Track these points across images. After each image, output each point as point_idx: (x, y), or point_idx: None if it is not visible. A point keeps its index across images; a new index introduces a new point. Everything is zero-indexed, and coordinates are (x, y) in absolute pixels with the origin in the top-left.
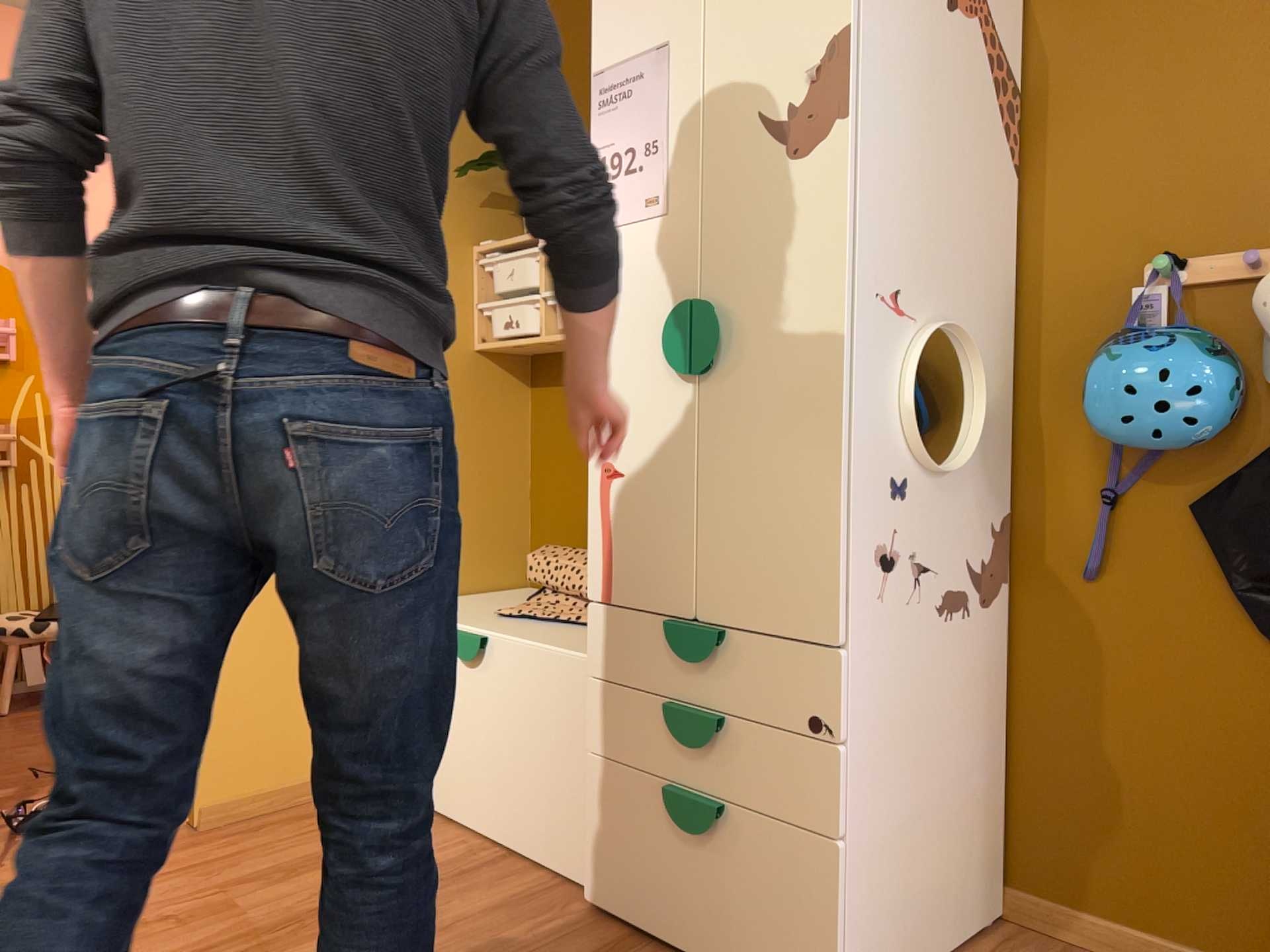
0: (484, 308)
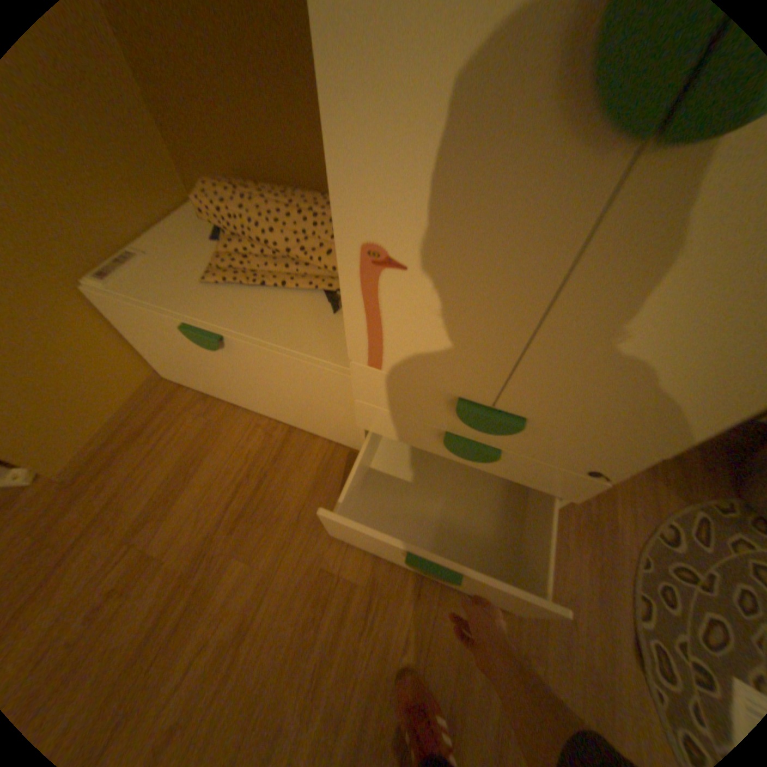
0: None
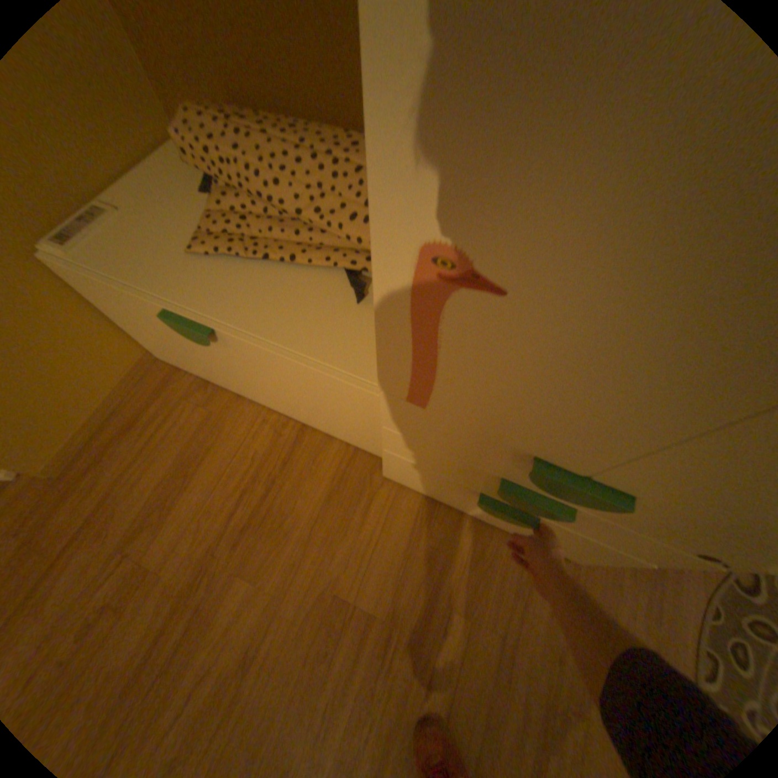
0: None
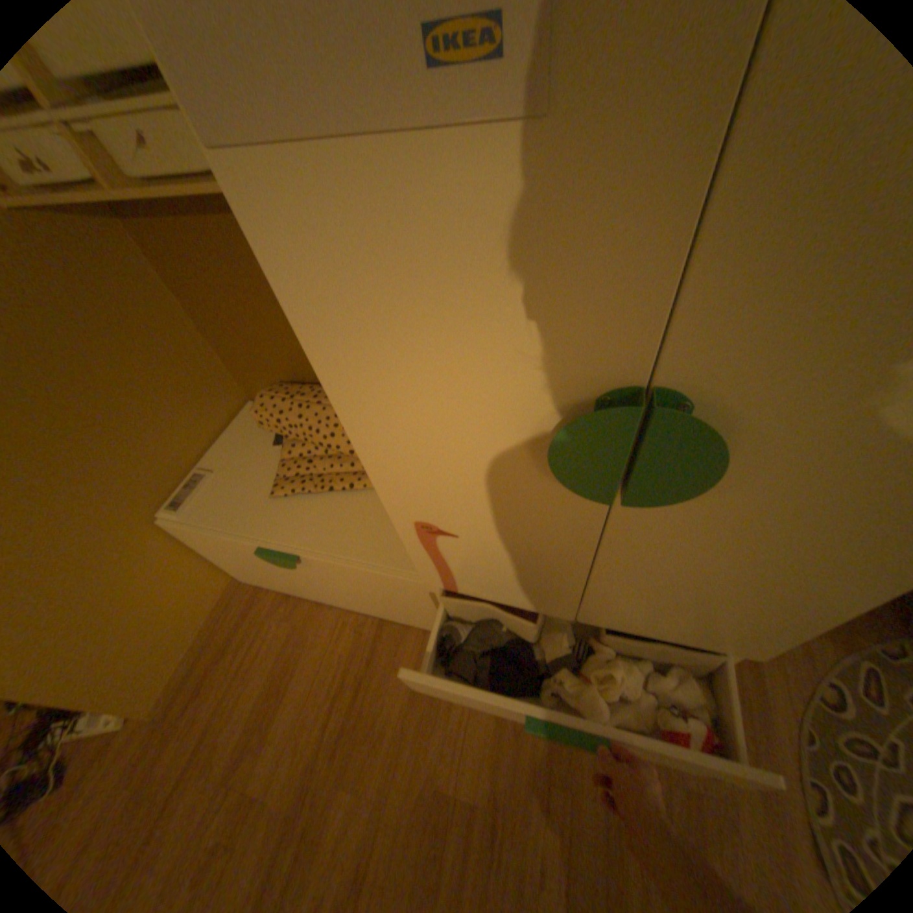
0: None
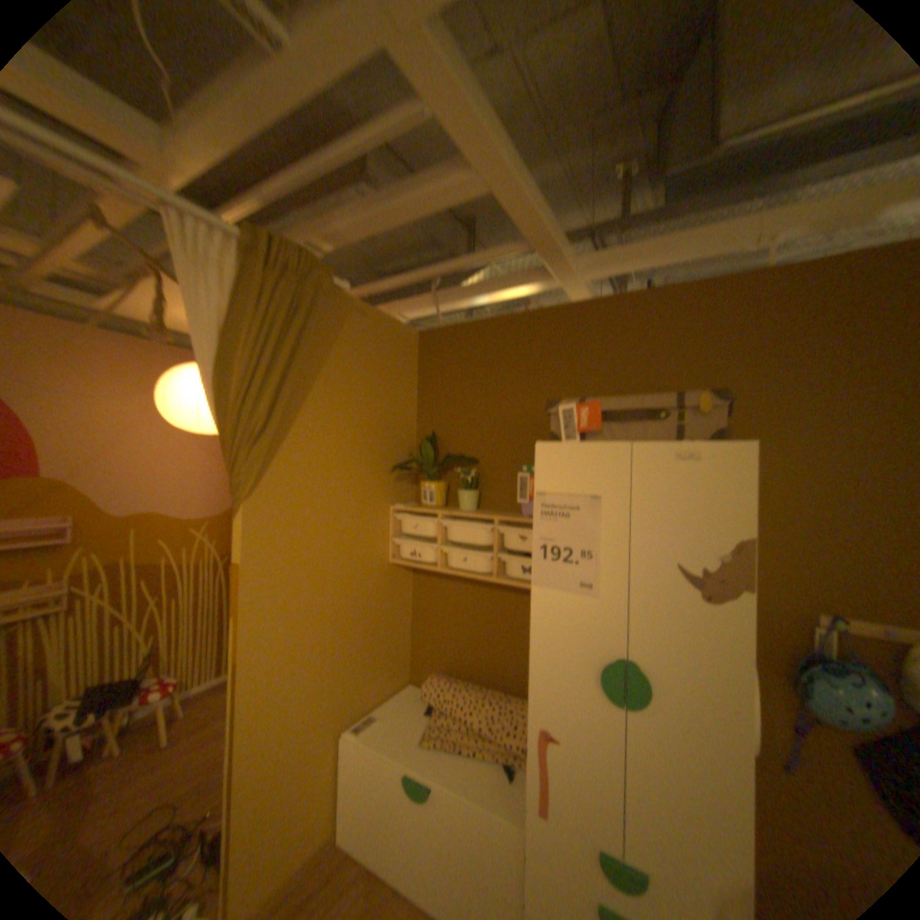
0: (395, 540)
